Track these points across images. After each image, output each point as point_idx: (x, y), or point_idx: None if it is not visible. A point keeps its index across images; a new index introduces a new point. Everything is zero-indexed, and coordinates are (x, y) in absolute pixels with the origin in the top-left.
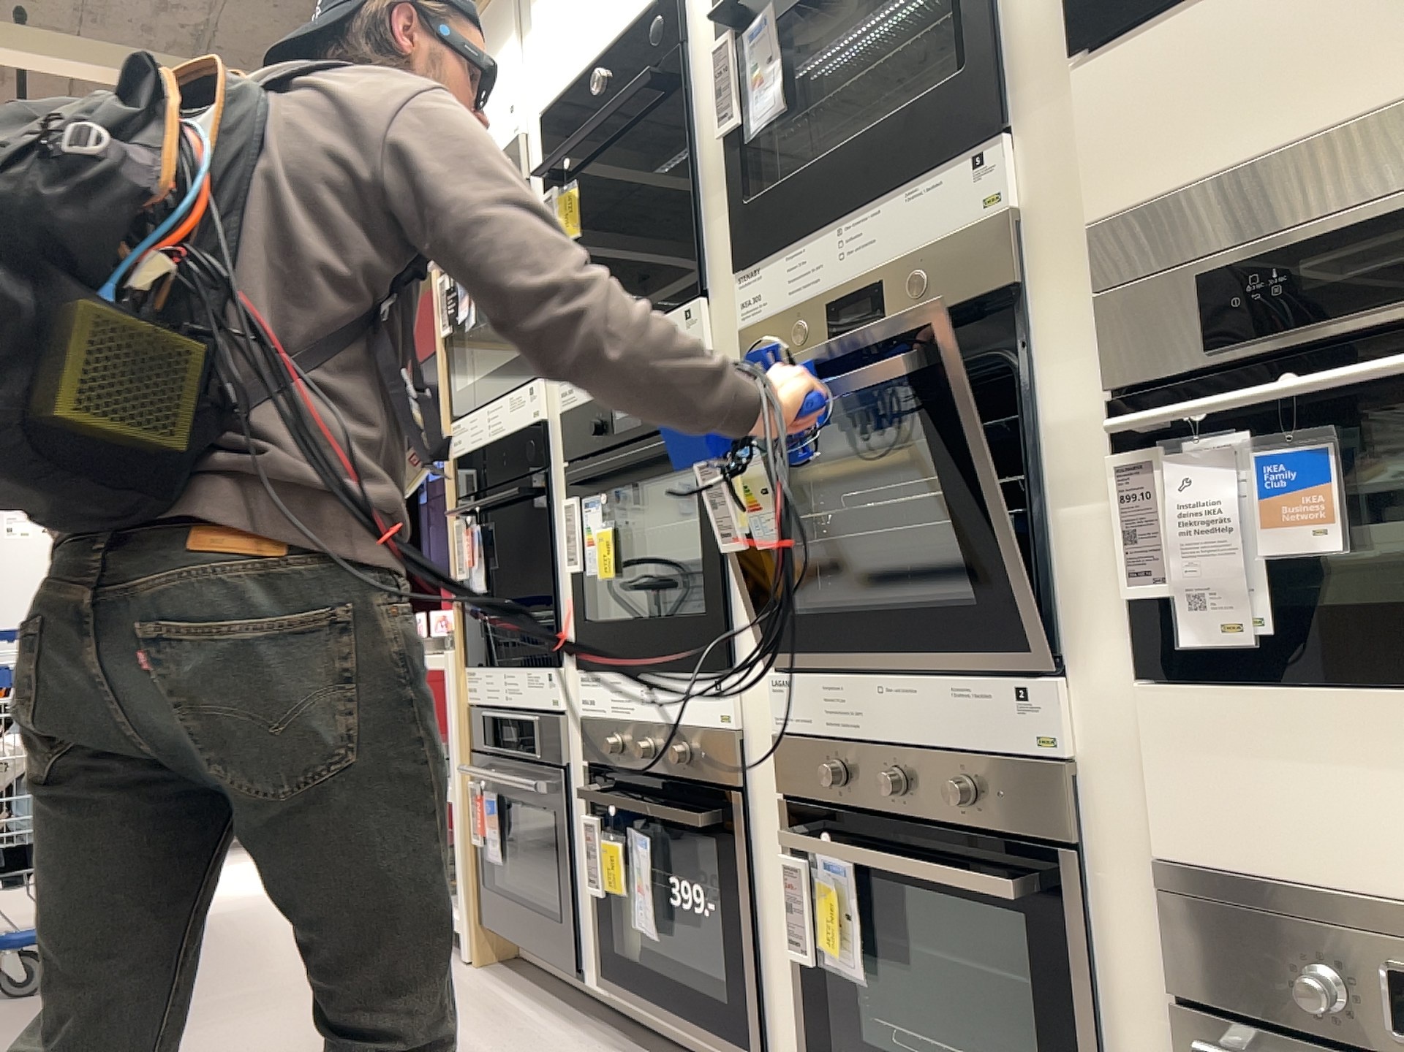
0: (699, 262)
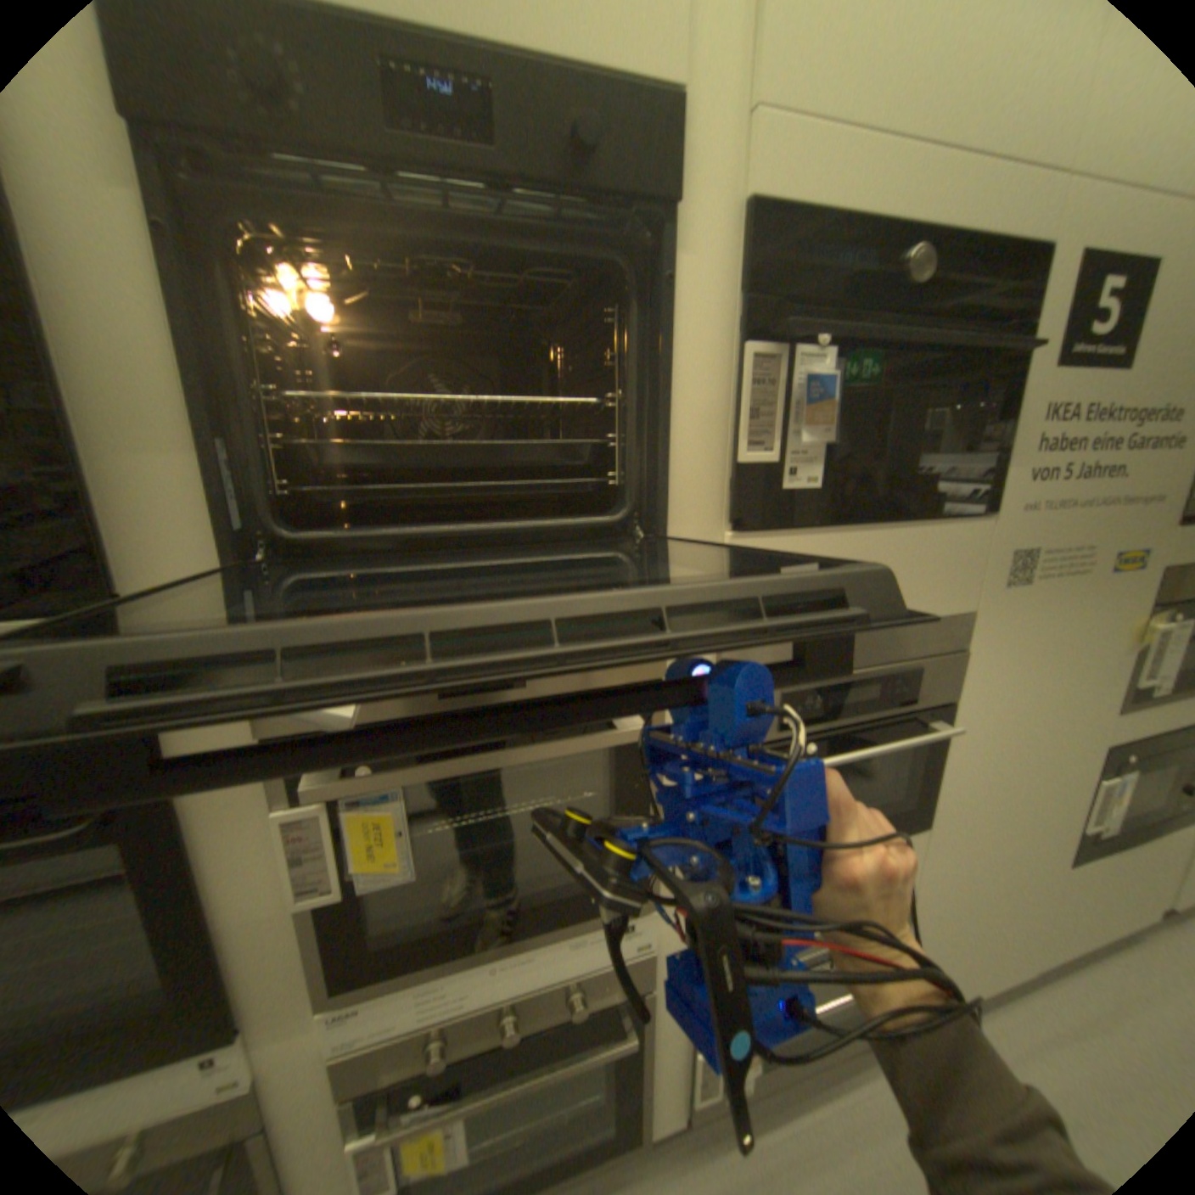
0: (91, 550)
